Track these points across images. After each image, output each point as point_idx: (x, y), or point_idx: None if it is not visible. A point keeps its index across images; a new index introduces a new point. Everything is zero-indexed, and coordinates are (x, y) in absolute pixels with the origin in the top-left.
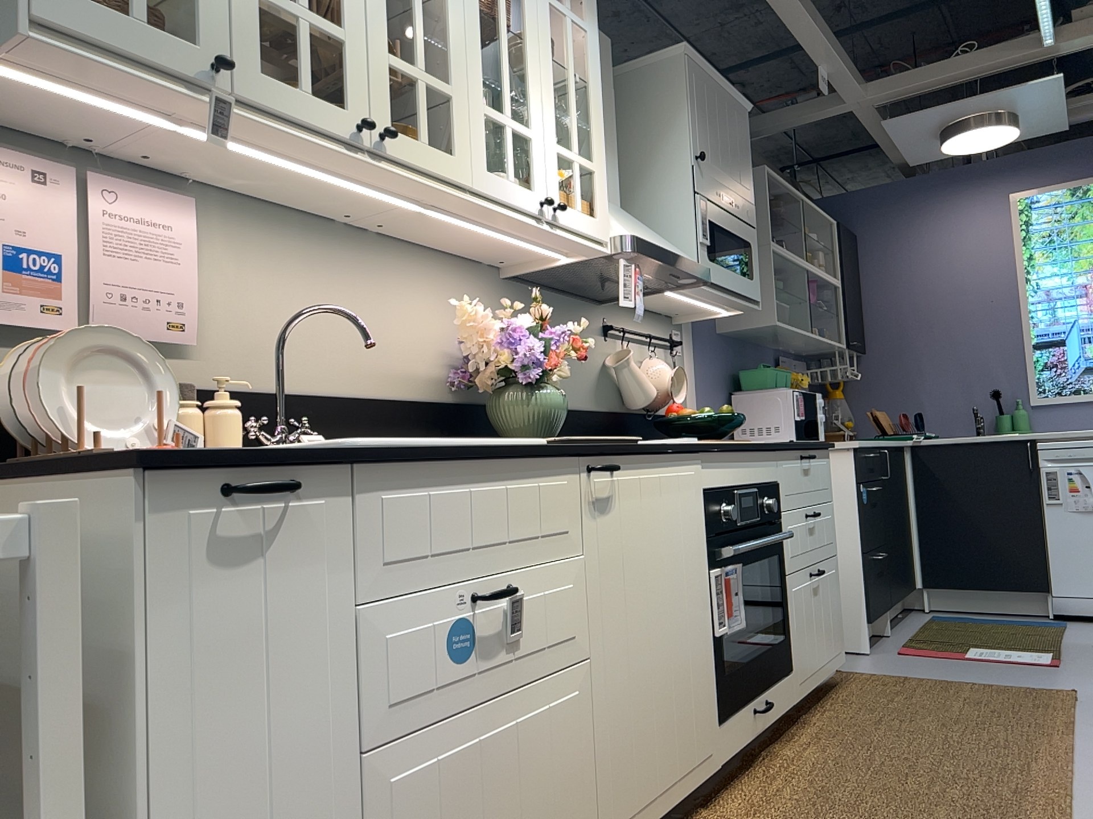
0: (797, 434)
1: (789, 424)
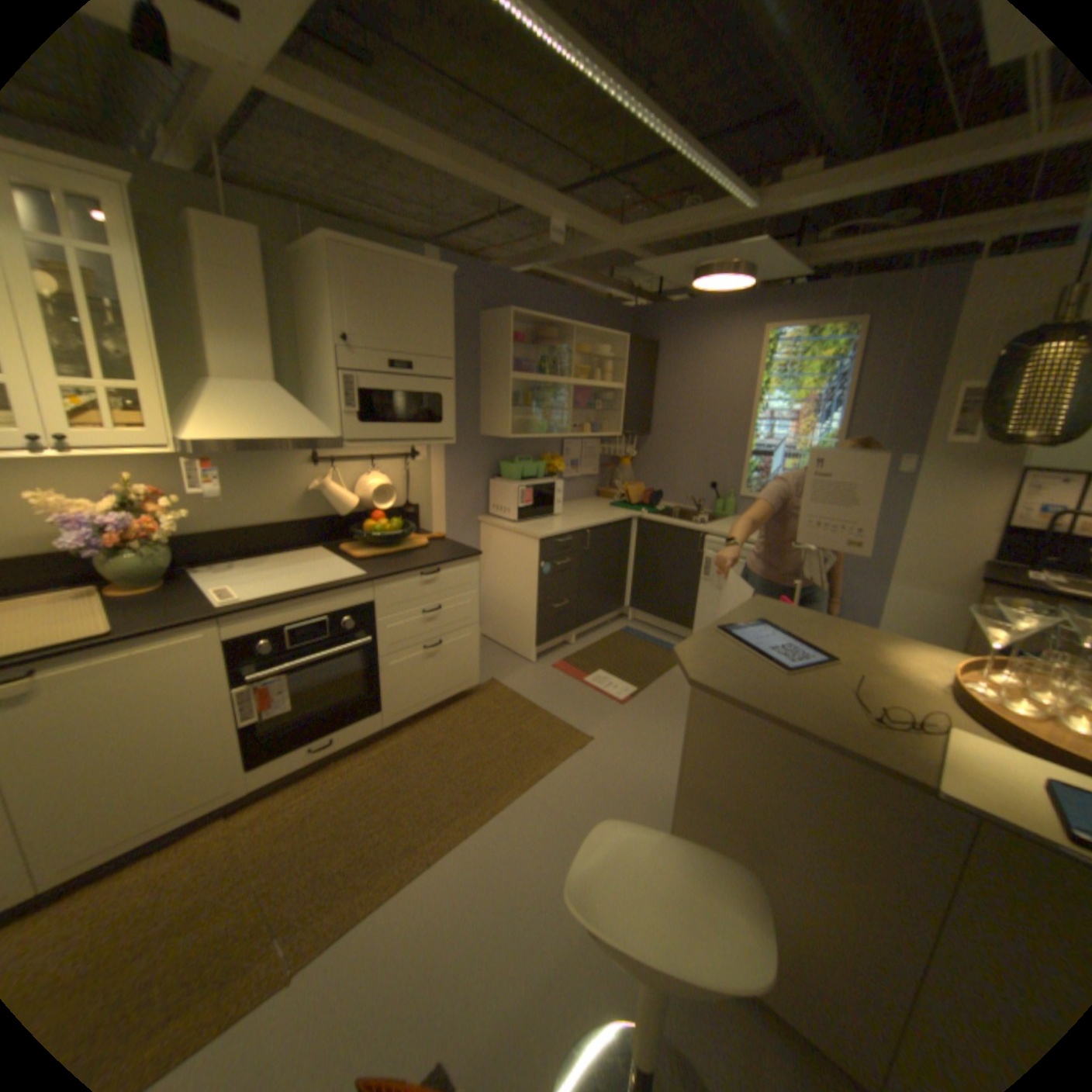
0: (520, 516)
1: (517, 508)
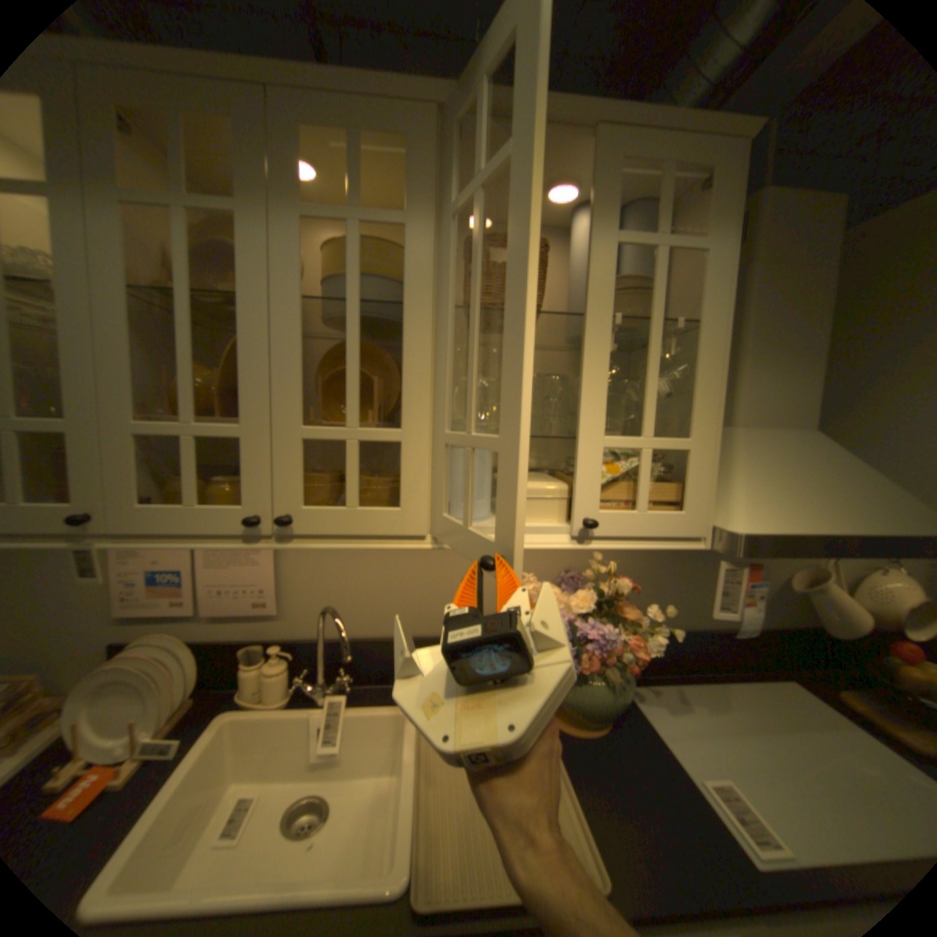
0: None
1: None
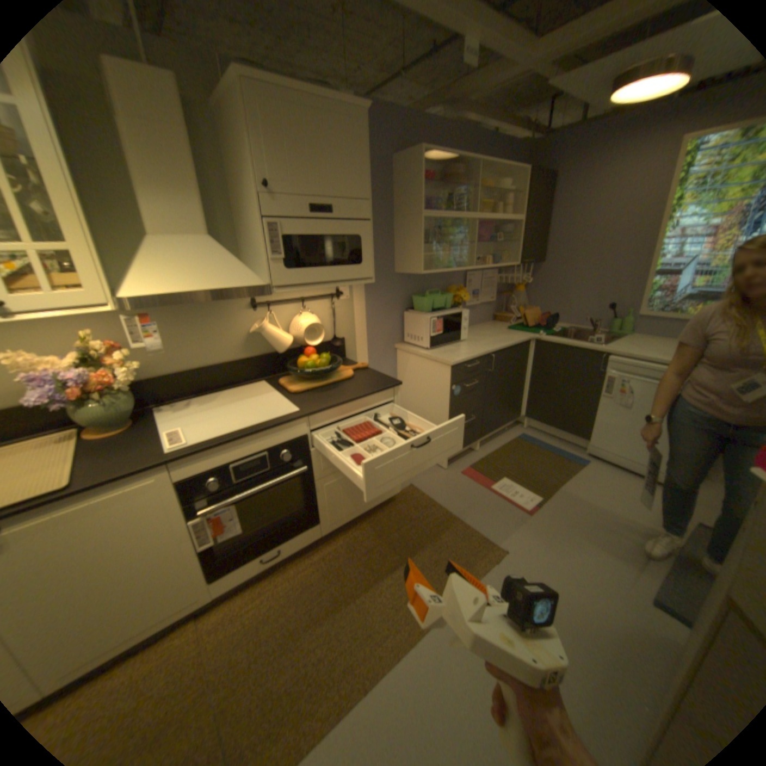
0: (431, 344)
1: (428, 337)
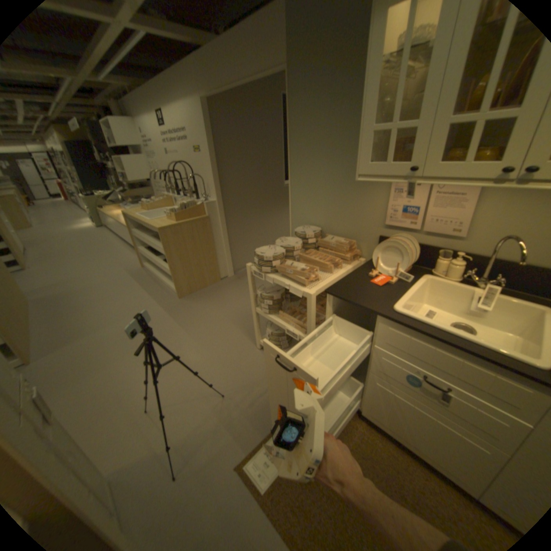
0: None
1: None
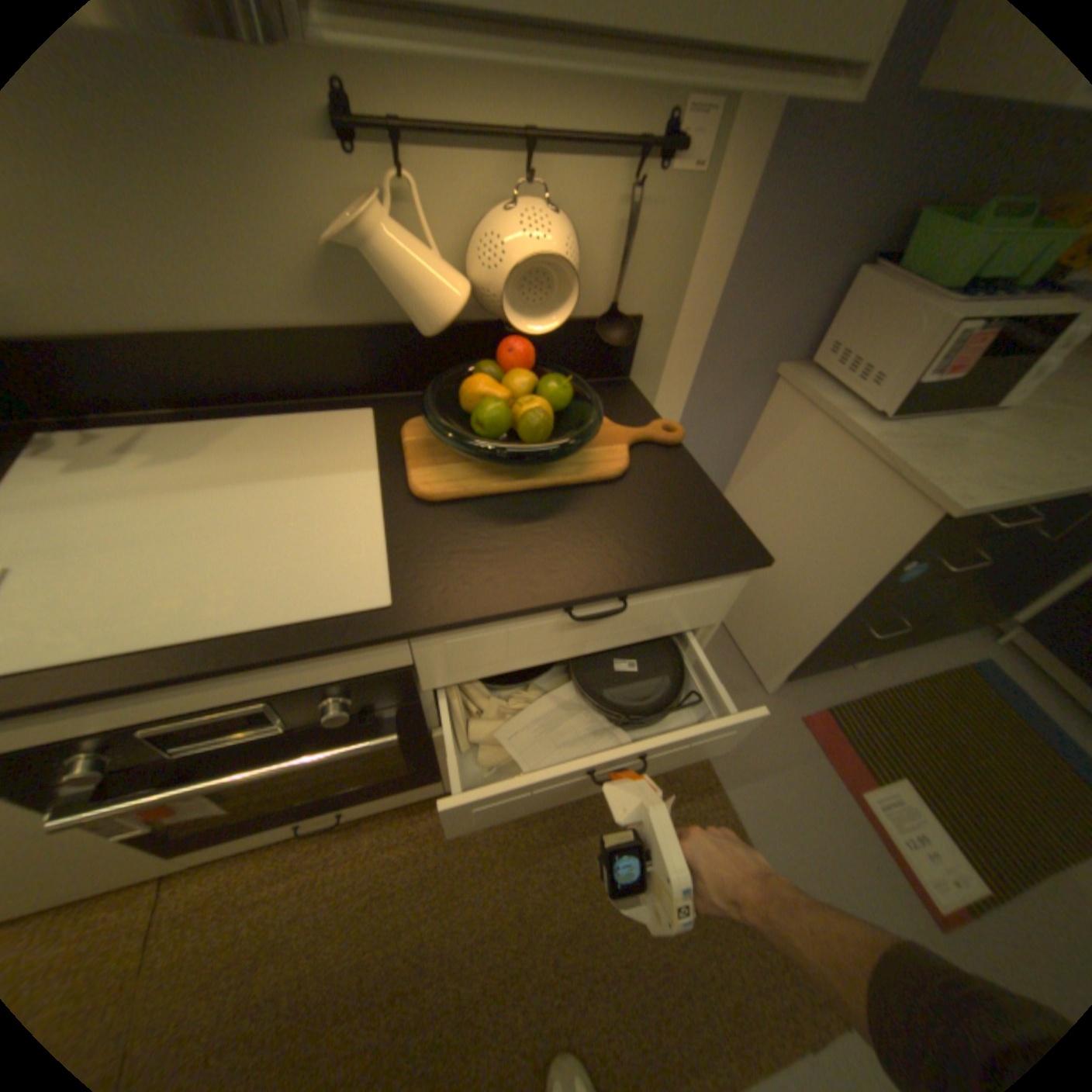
0: (906, 402)
1: (909, 375)
